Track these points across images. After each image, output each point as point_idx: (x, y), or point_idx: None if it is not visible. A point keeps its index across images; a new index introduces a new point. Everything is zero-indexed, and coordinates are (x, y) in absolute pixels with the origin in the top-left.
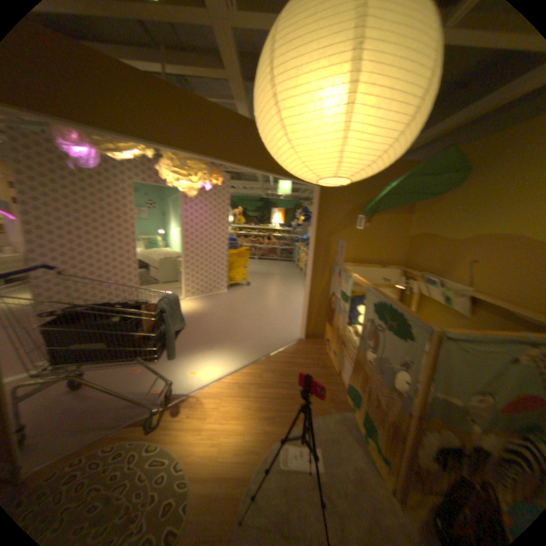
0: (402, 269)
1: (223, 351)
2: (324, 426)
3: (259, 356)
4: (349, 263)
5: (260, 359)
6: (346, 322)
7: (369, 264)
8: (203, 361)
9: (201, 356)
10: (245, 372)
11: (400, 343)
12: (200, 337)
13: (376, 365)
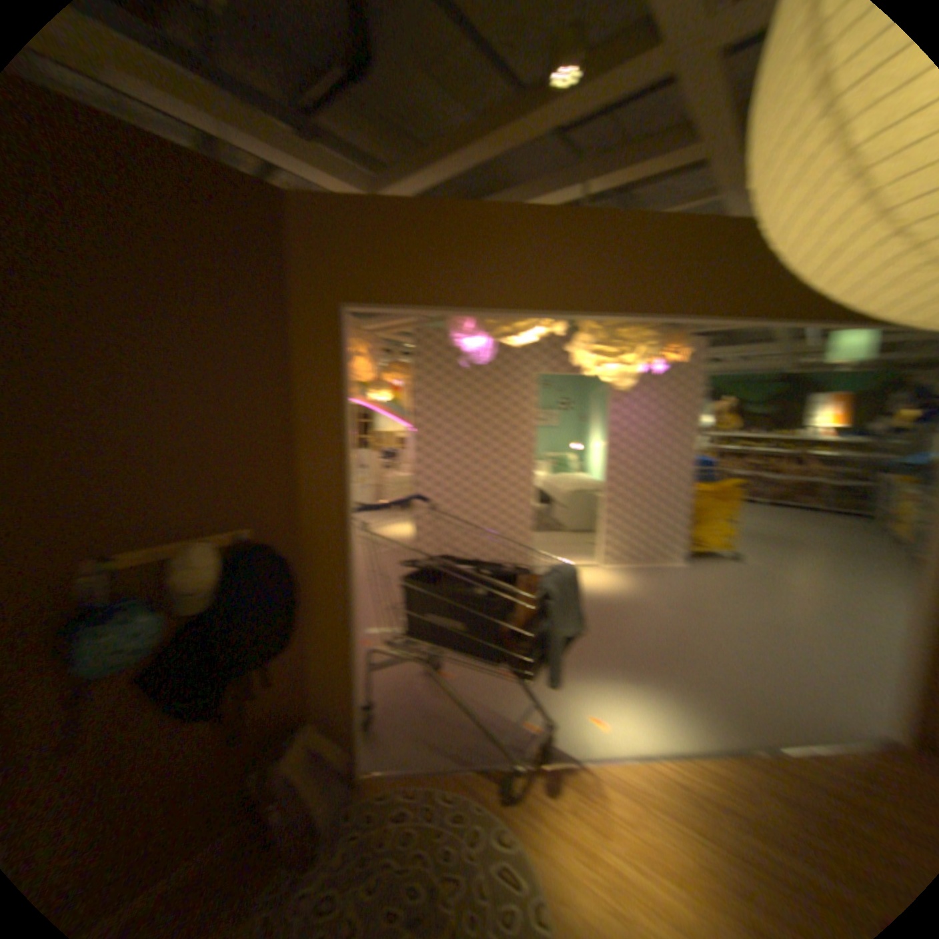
0: None
1: (663, 697)
2: None
3: (755, 744)
4: None
5: (755, 752)
6: None
7: None
8: (618, 702)
9: (617, 690)
10: (711, 769)
11: None
12: (619, 649)
13: None
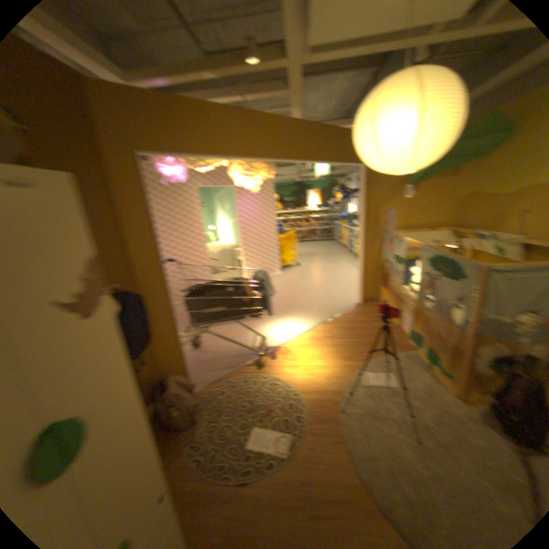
0: (454, 230)
1: (295, 317)
2: (394, 361)
3: (327, 319)
4: (399, 231)
5: (328, 321)
6: (403, 281)
7: (420, 229)
8: (282, 325)
9: (279, 322)
10: (318, 330)
11: (455, 284)
12: (273, 309)
13: (436, 307)
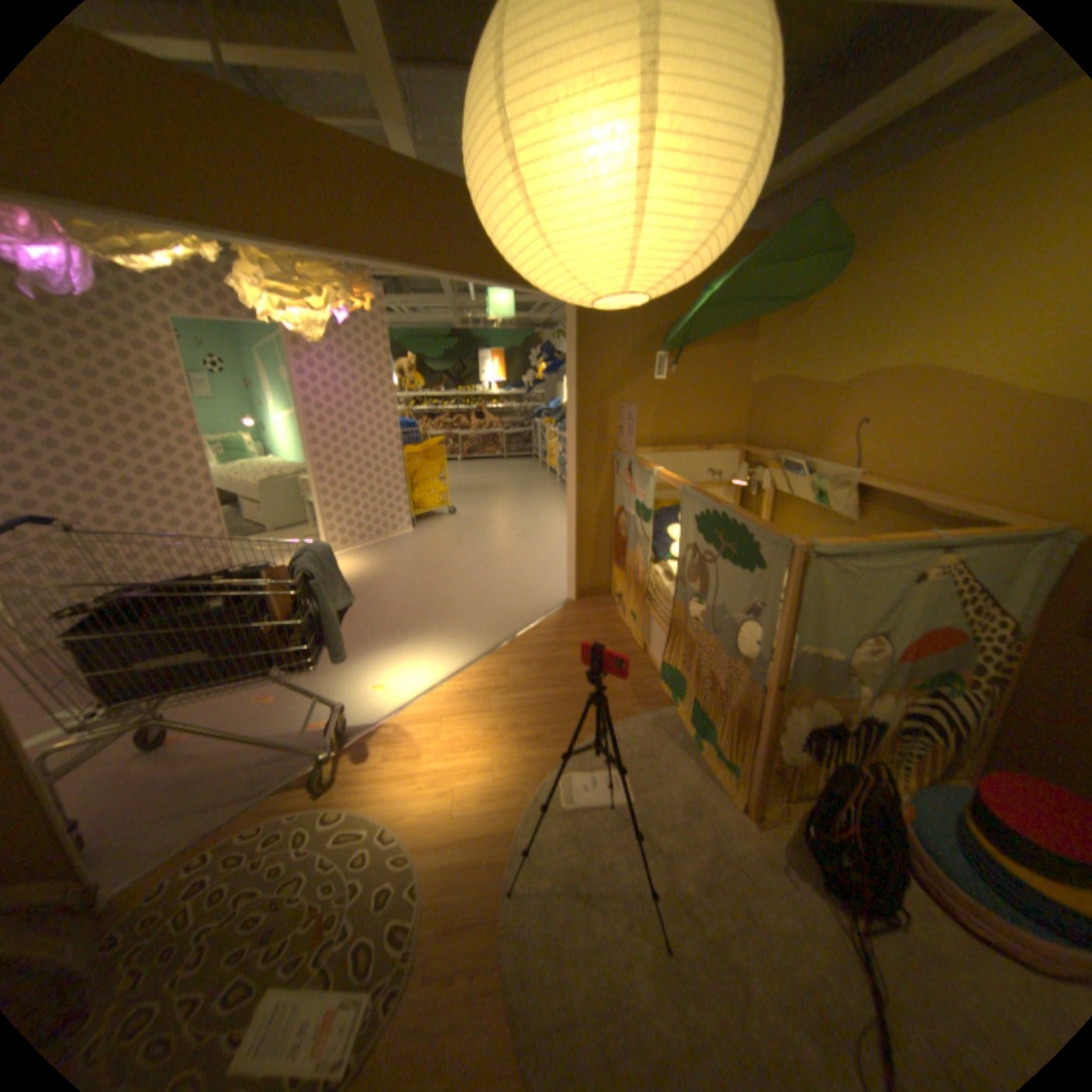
0: (743, 450)
1: (428, 641)
2: (628, 735)
3: (498, 640)
4: (646, 448)
5: (499, 645)
6: (649, 557)
7: (683, 446)
8: (393, 663)
9: (388, 655)
10: (476, 670)
11: (743, 577)
12: (378, 622)
13: (707, 620)
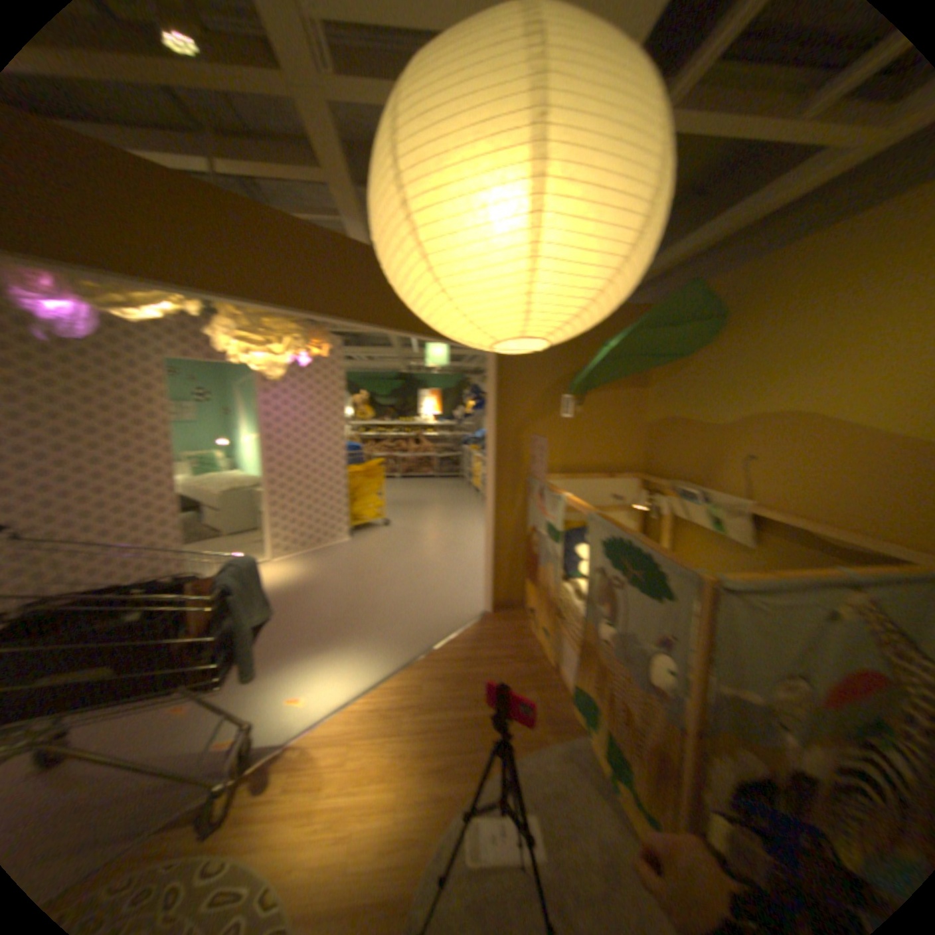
0: (641, 478)
1: (347, 652)
2: (539, 770)
3: (414, 653)
4: (554, 474)
5: (415, 659)
6: (558, 576)
7: (587, 473)
8: (309, 675)
9: (306, 665)
10: (389, 686)
11: (651, 606)
12: (302, 630)
13: (617, 647)
